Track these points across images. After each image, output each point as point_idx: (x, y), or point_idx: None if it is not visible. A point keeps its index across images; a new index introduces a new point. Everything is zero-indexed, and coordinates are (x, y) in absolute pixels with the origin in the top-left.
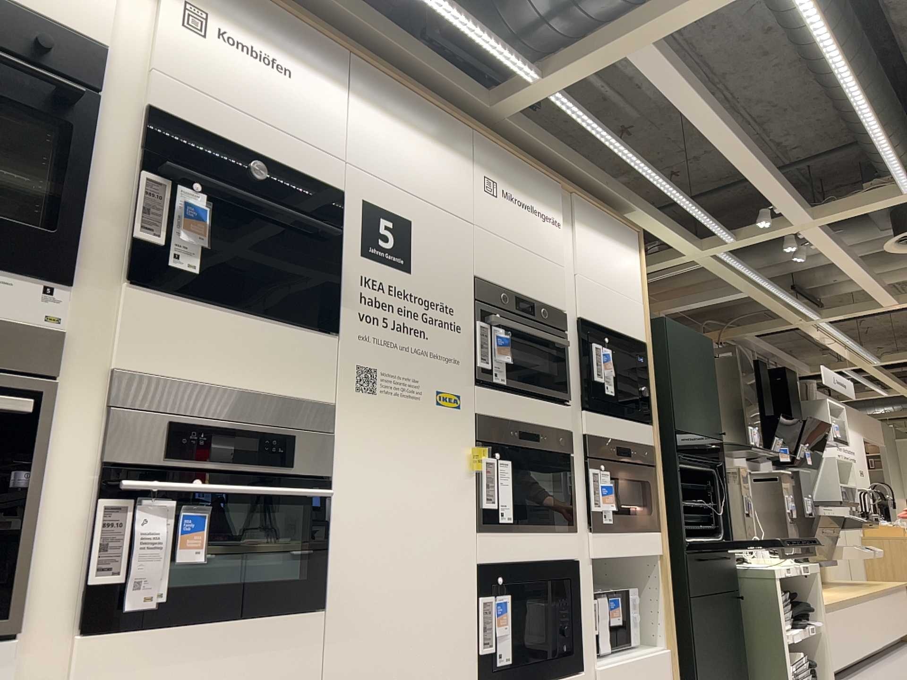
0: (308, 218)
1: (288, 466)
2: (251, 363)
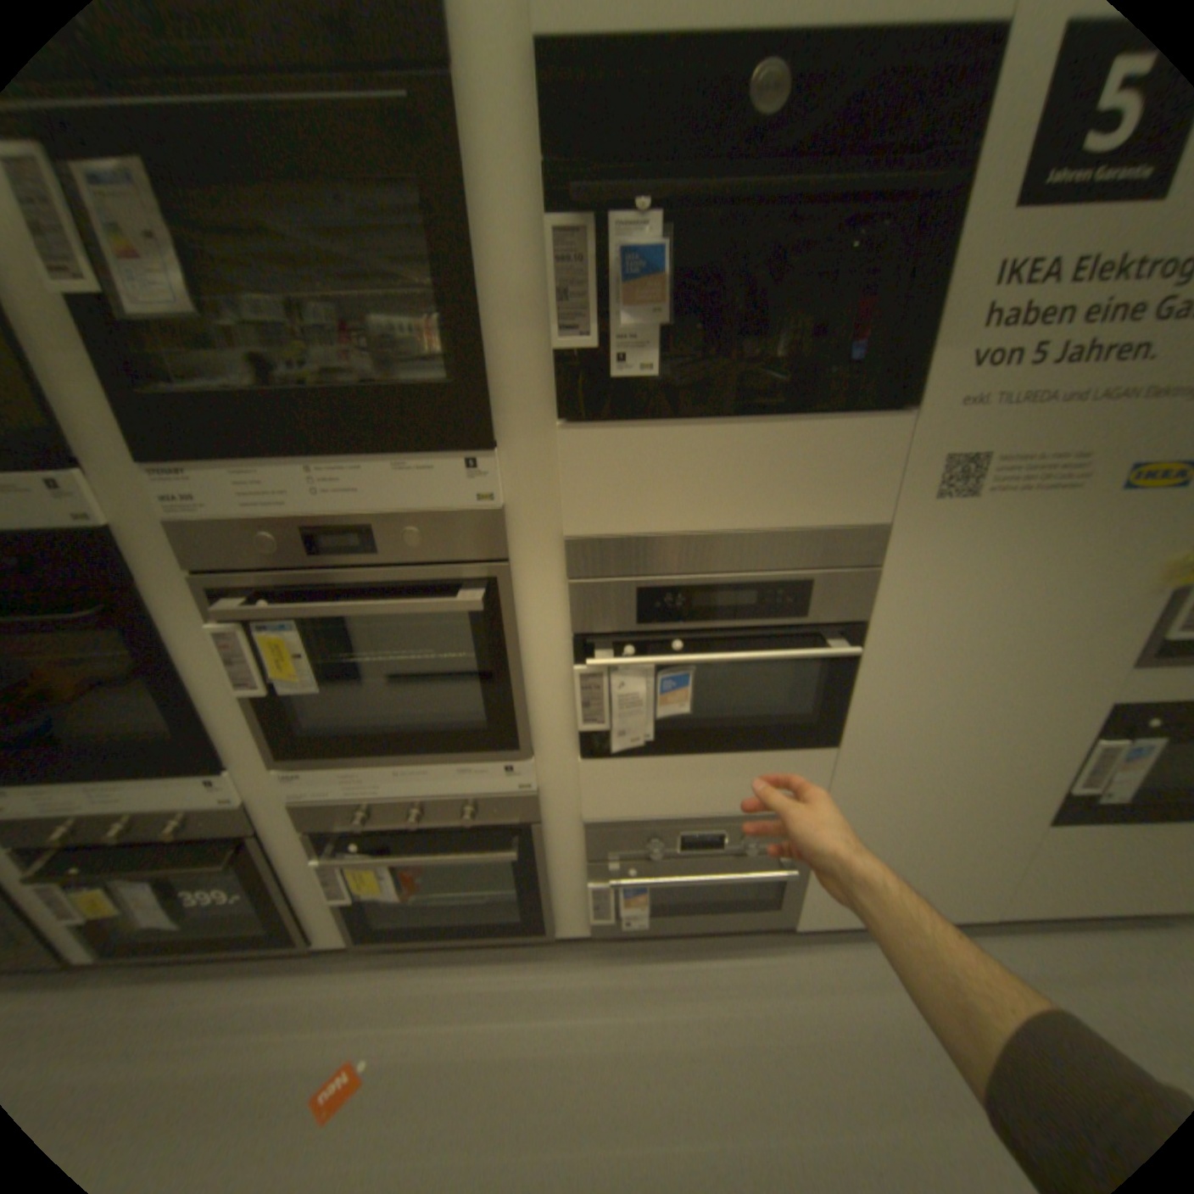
0: (880, 176)
1: (801, 614)
2: (749, 492)
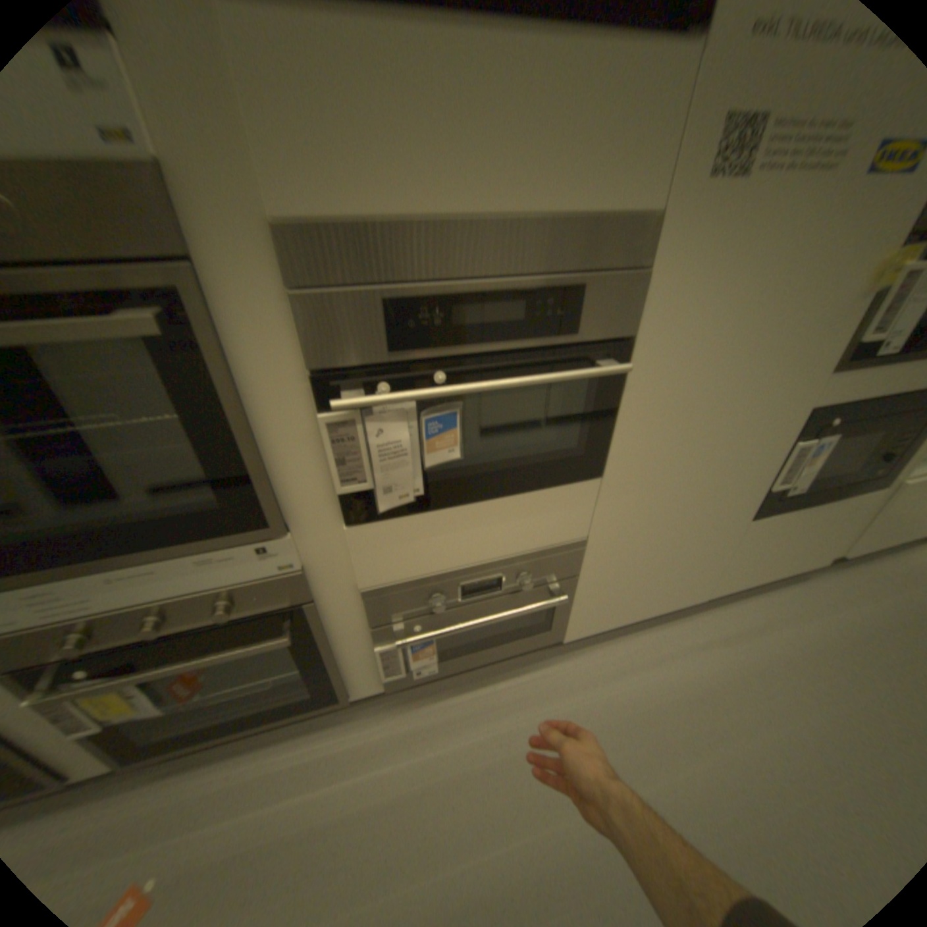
0: None
1: (572, 330)
2: (513, 154)
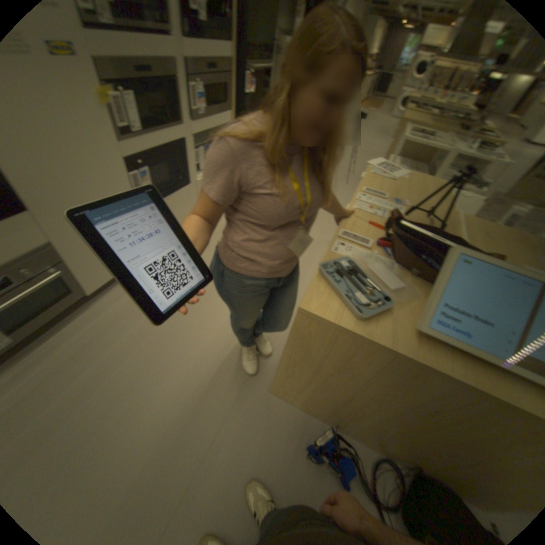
0: None
1: None
2: None
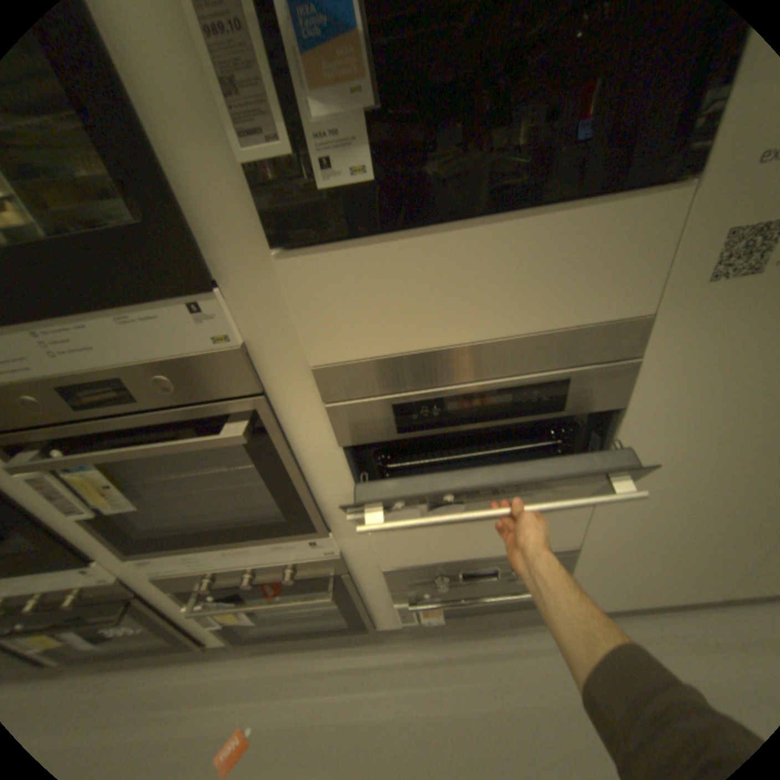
0: None
1: (559, 409)
2: (497, 300)
